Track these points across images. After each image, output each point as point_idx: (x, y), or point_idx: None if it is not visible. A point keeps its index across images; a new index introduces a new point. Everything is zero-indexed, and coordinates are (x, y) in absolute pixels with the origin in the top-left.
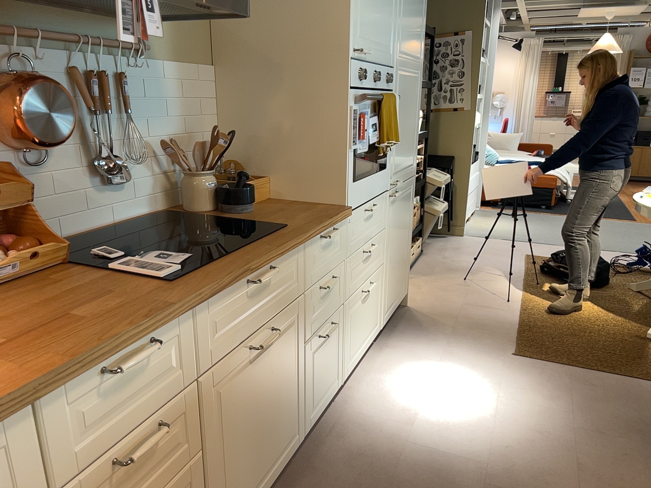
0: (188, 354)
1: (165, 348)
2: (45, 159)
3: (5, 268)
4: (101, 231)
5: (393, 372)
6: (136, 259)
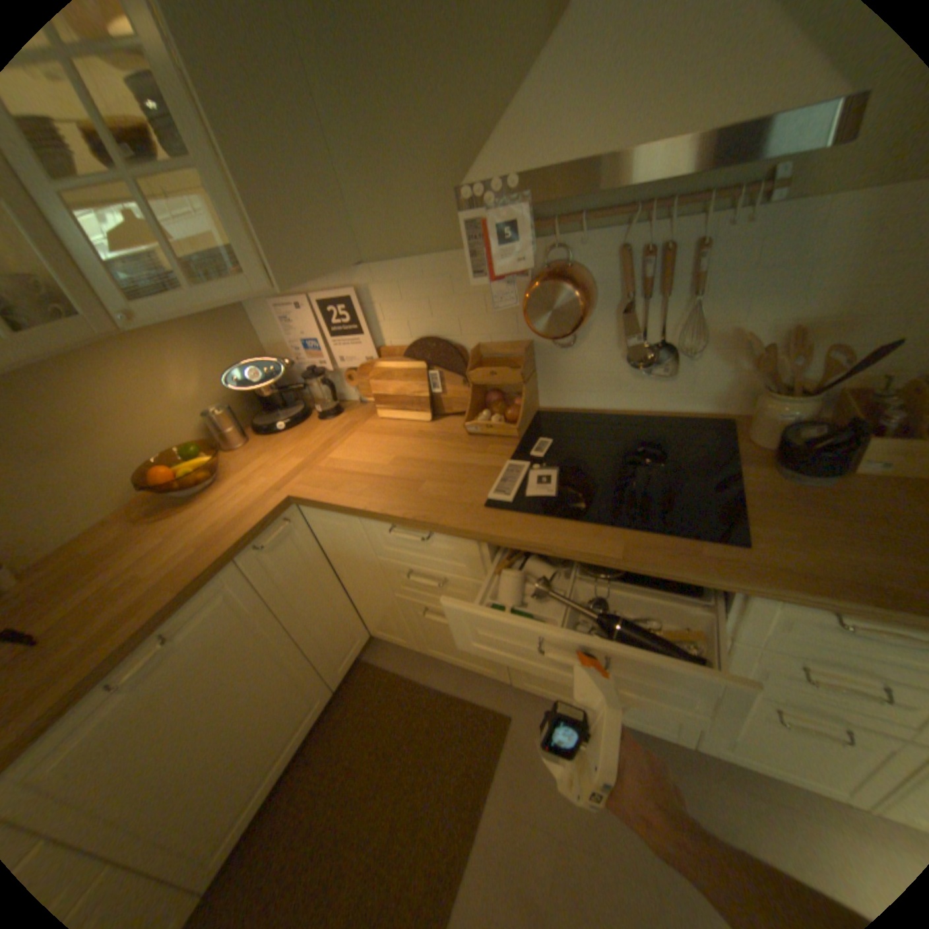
0: (477, 563)
1: (451, 545)
2: (578, 340)
3: (472, 427)
4: (629, 415)
5: None
6: (525, 469)
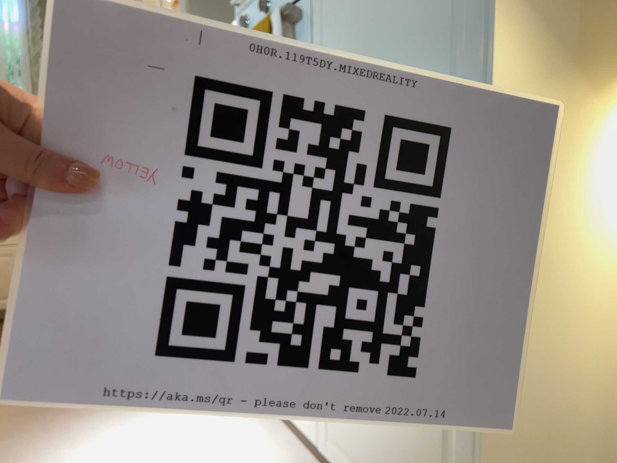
0: None
1: None
2: None
3: None
4: None
5: (246, 457)
6: None
